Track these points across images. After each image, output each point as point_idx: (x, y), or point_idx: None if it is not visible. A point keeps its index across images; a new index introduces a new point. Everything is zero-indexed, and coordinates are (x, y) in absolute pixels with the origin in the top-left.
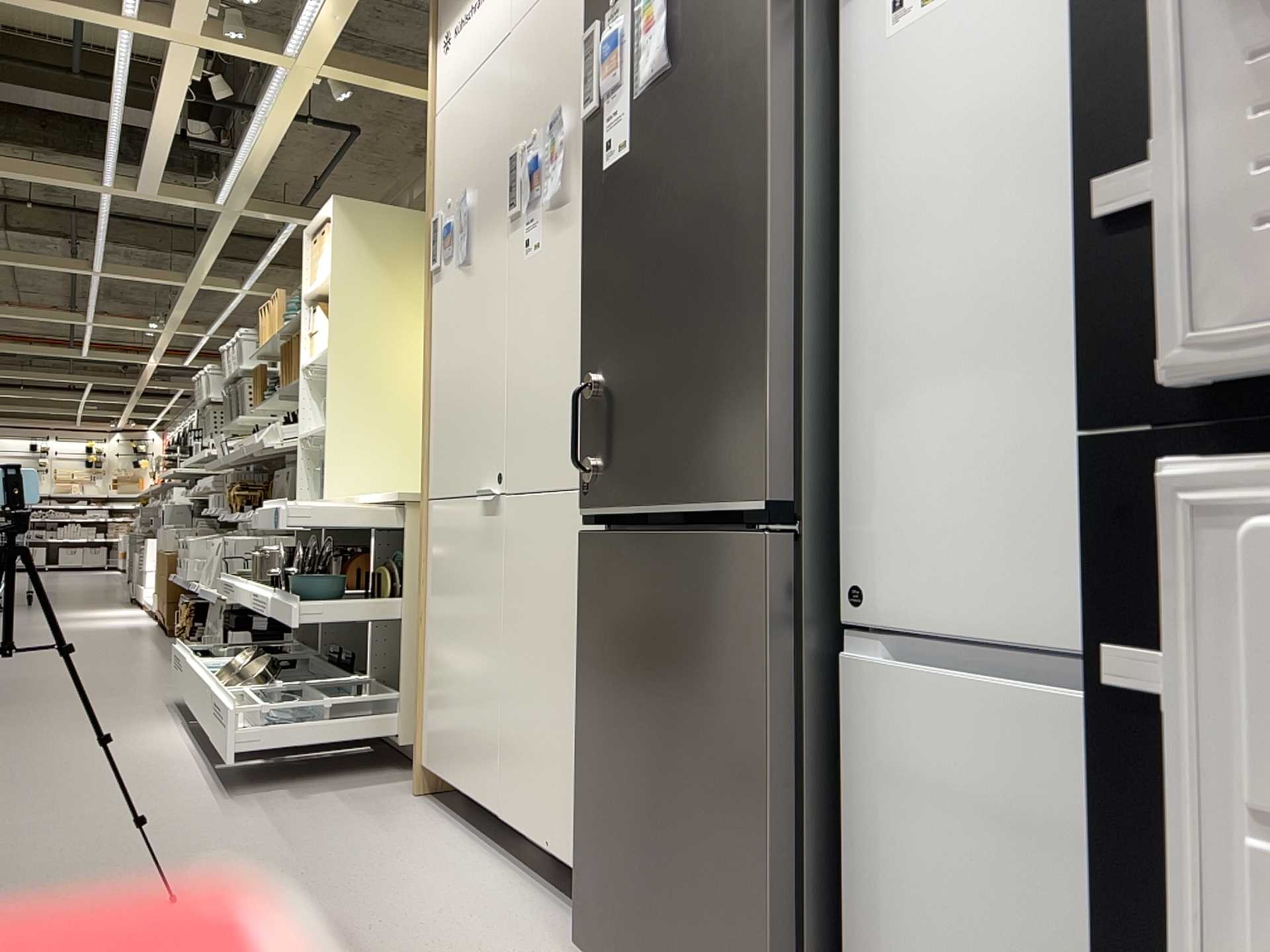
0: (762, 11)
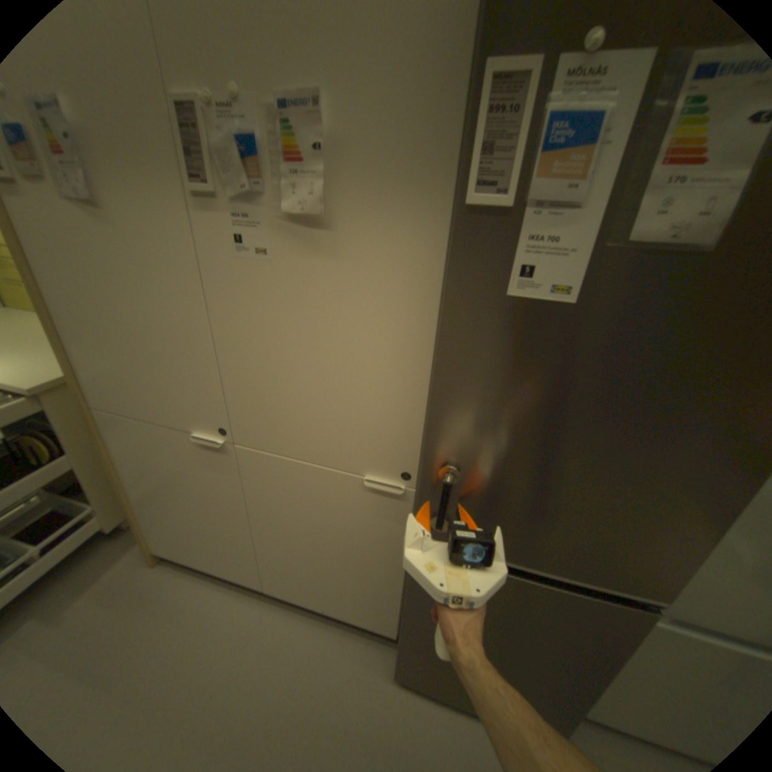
0: None
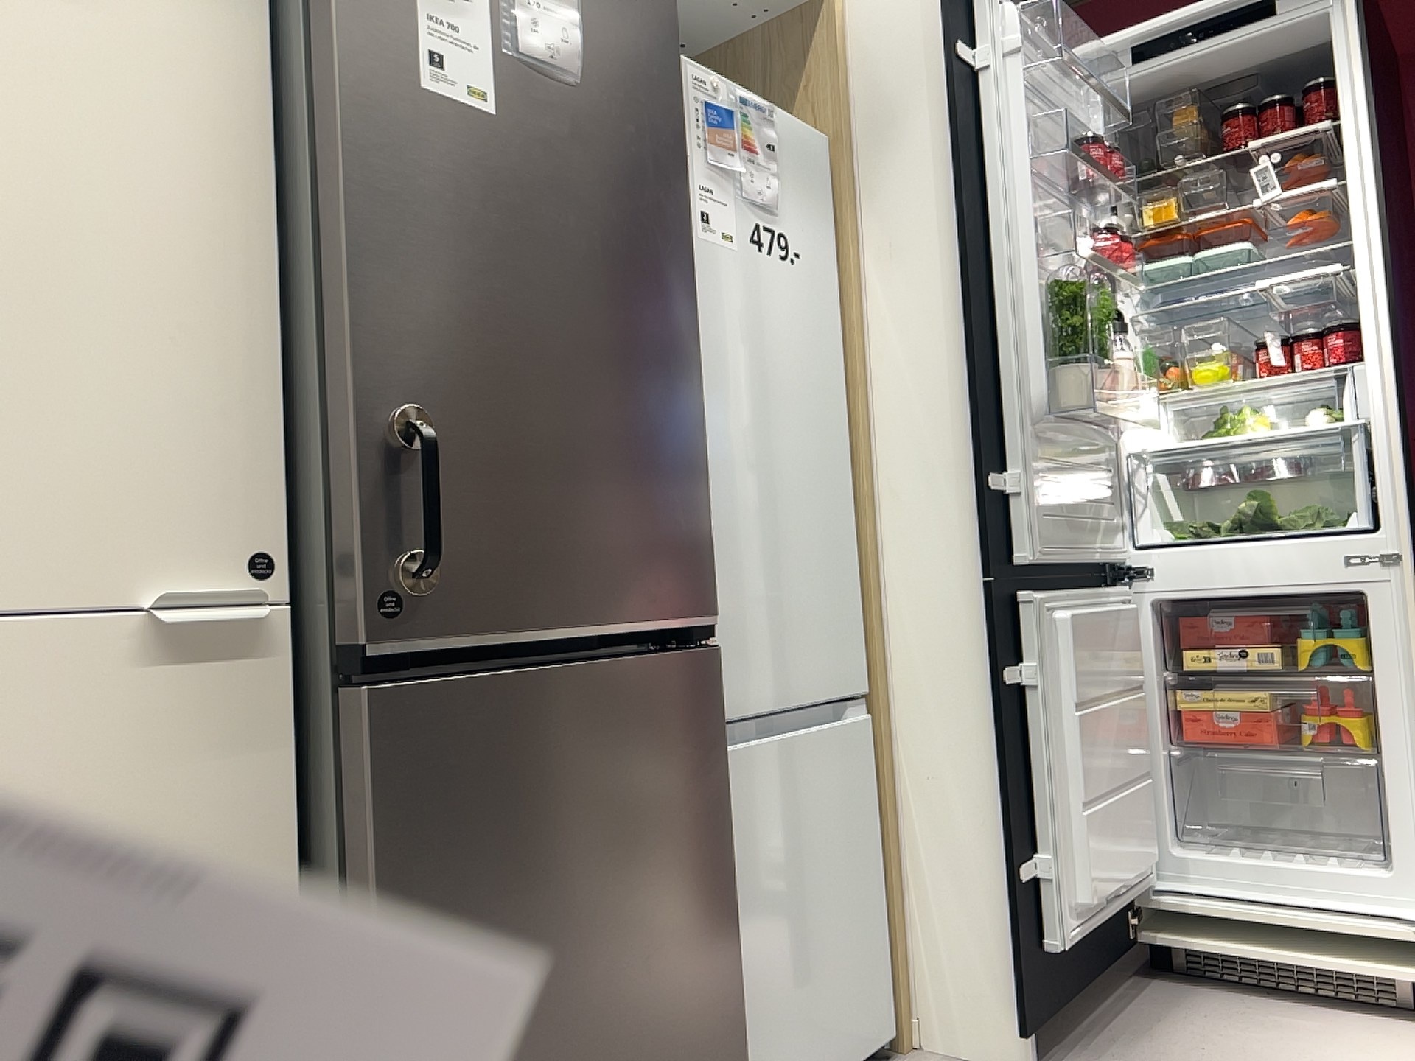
0: (678, 142)
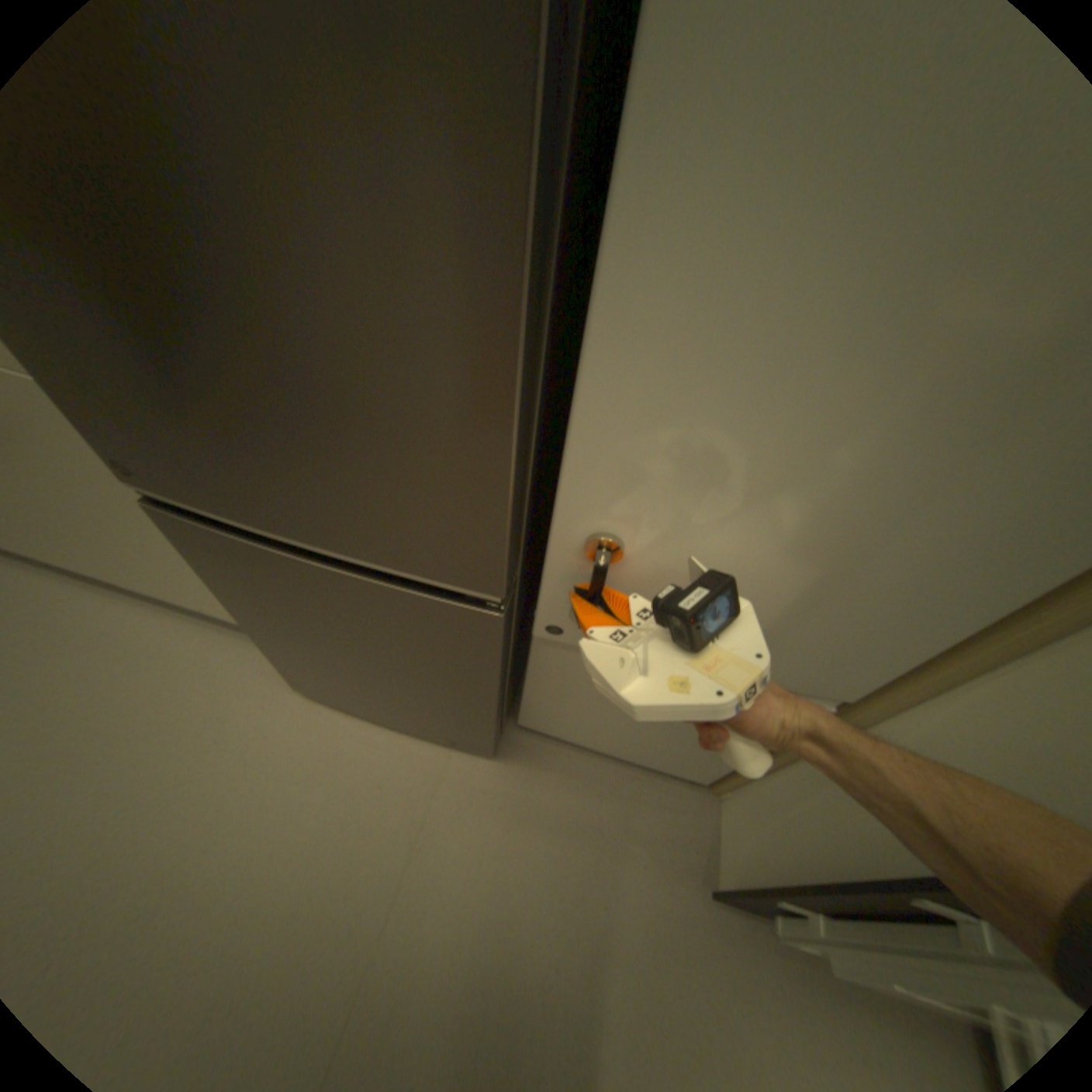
0: None
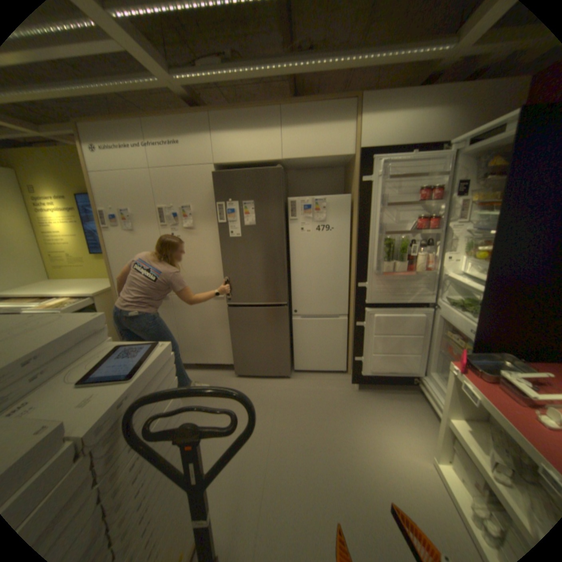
0: (281, 225)
